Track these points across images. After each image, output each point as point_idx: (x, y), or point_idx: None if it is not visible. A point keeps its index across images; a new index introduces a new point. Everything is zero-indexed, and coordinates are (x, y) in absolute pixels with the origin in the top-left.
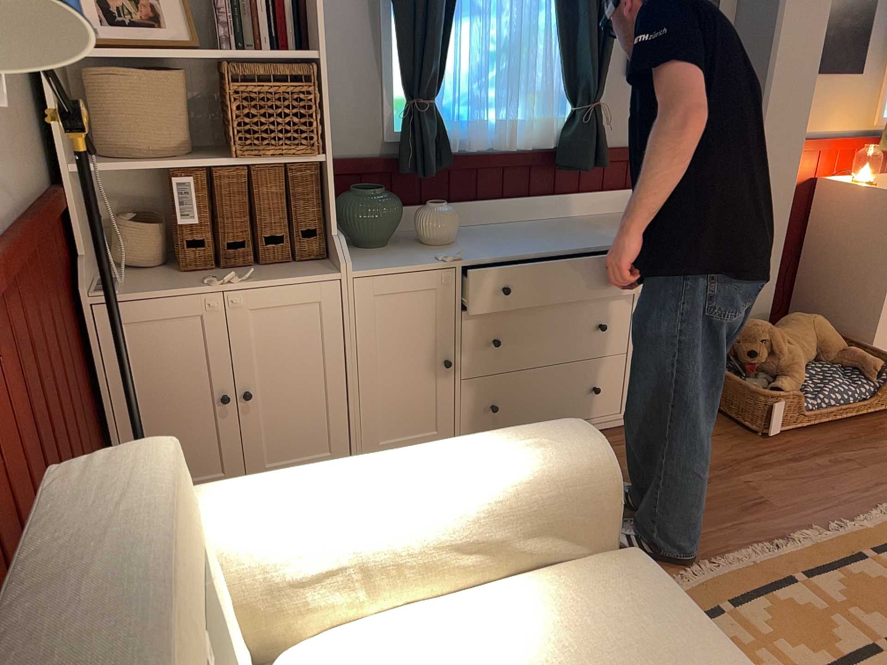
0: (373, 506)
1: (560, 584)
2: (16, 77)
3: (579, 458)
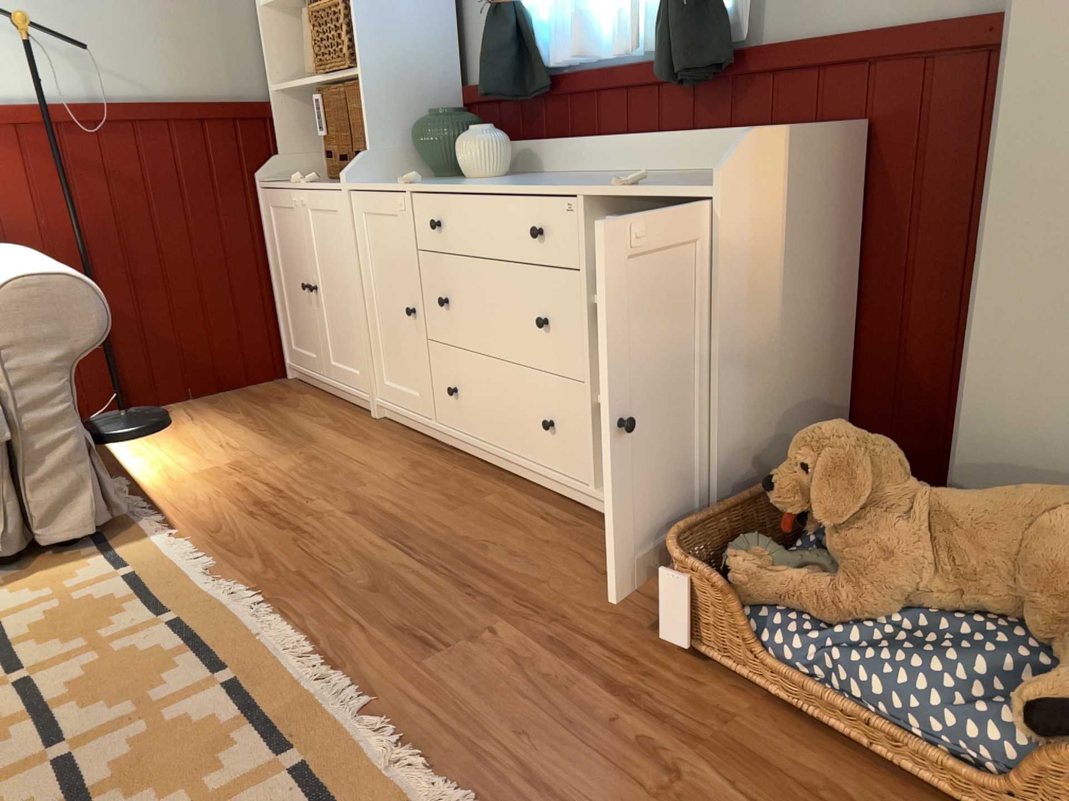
0: None
1: None
2: (229, 22)
3: (2, 280)
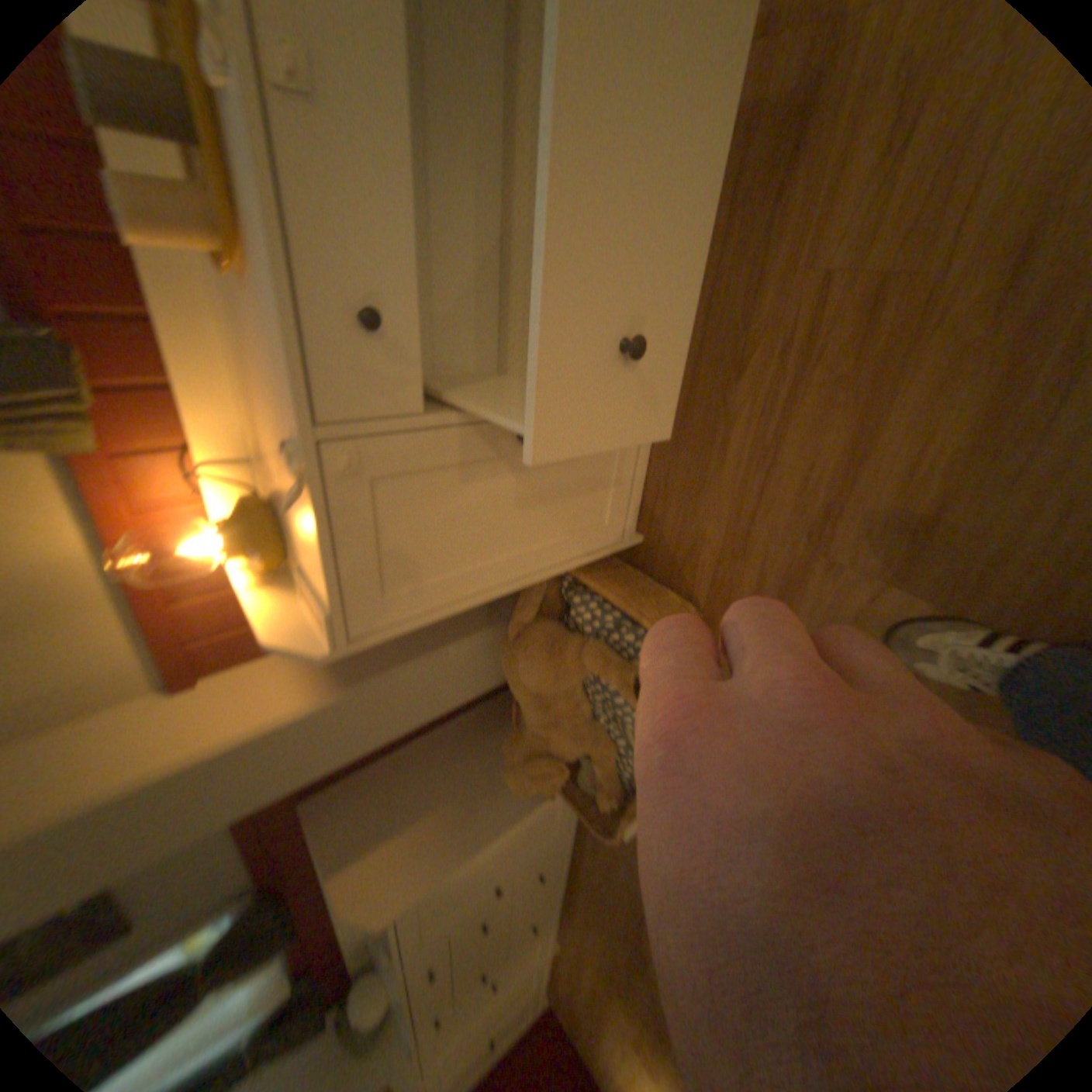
0: None
1: None
2: None
3: None
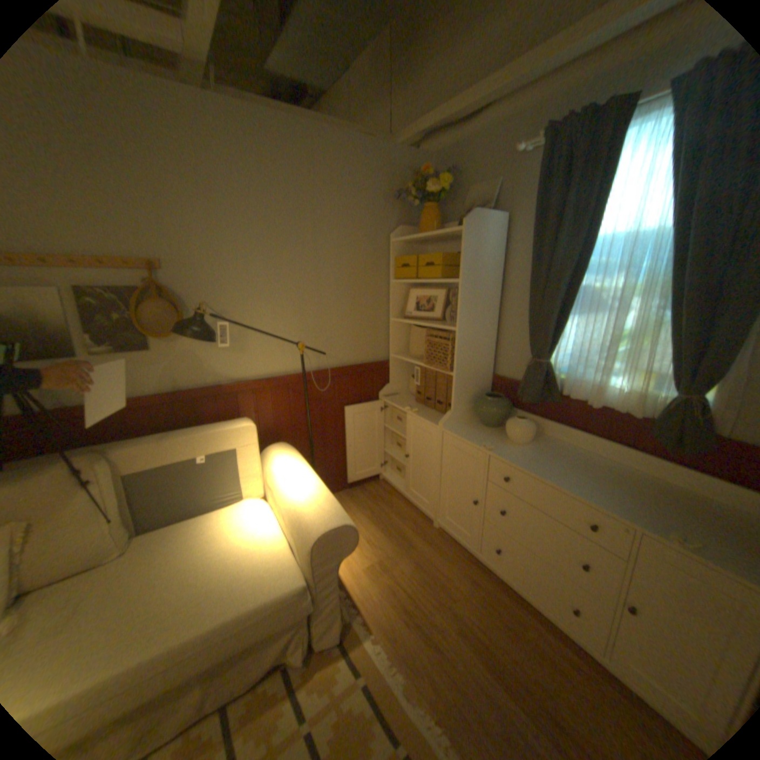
0: (284, 483)
1: (282, 558)
2: (377, 326)
3: (314, 528)
